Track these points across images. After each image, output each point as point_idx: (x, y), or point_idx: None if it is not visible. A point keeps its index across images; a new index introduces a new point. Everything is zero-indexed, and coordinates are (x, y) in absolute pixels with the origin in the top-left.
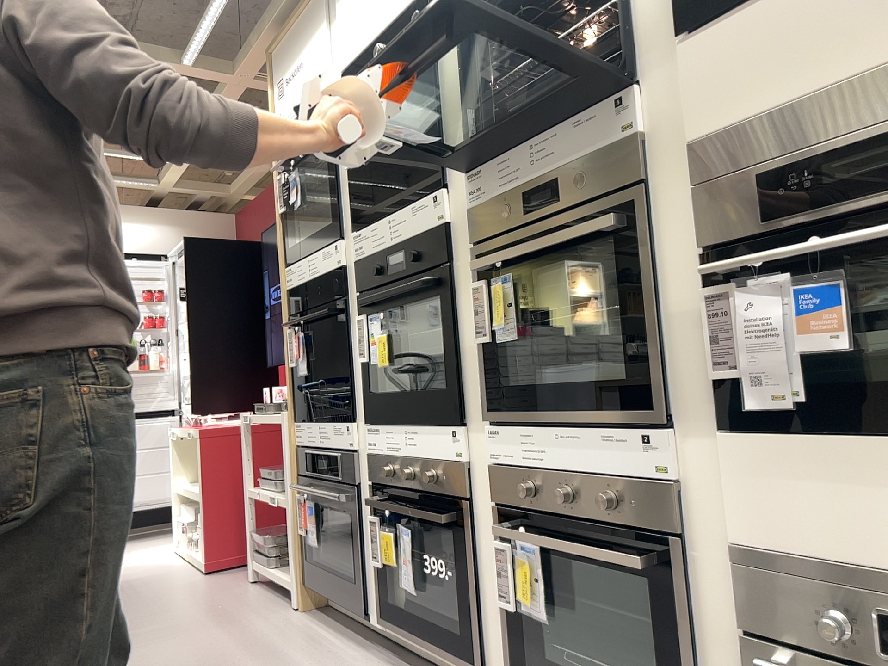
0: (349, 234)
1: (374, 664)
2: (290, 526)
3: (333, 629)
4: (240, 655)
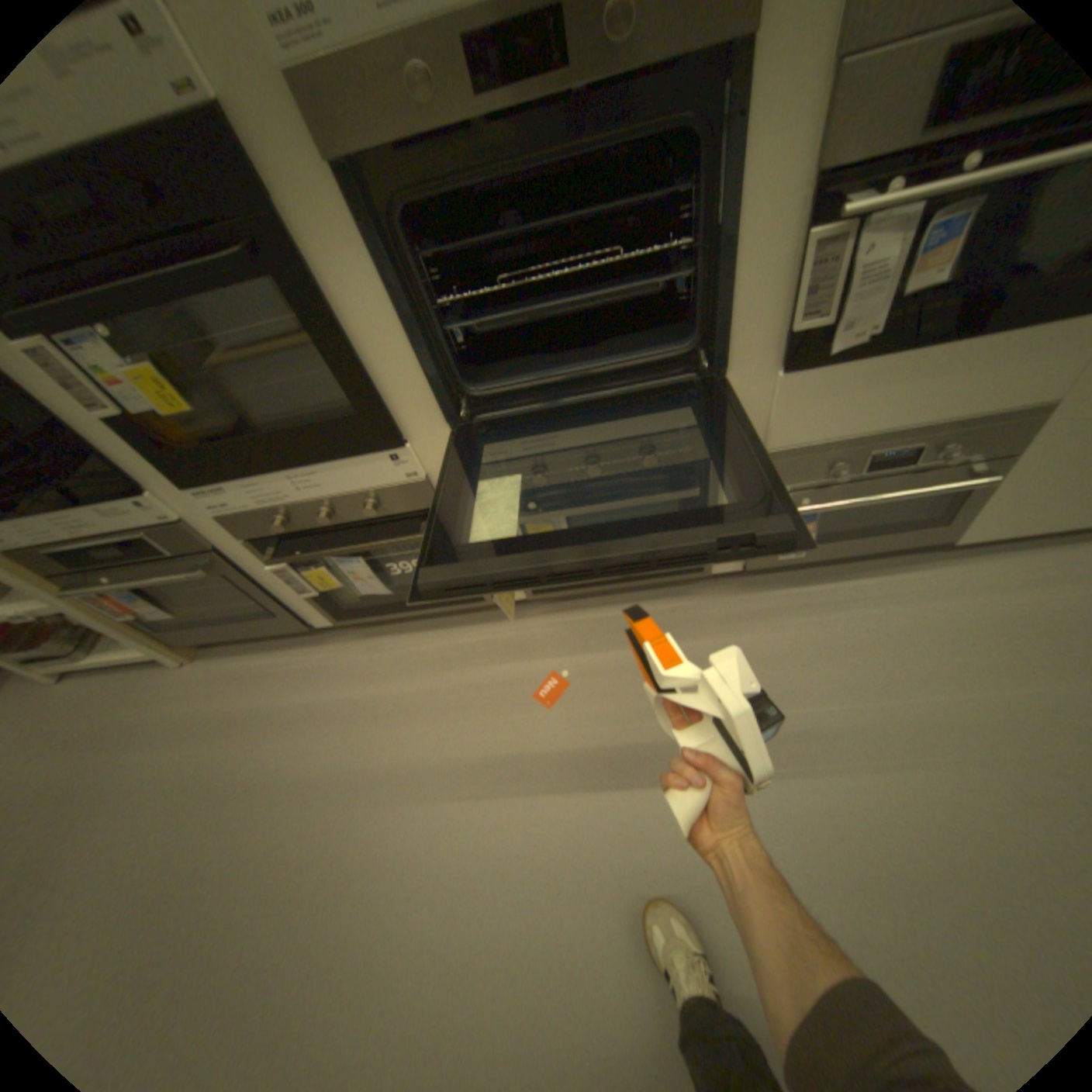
0: None
1: (351, 649)
2: (93, 625)
3: (257, 653)
4: (214, 752)
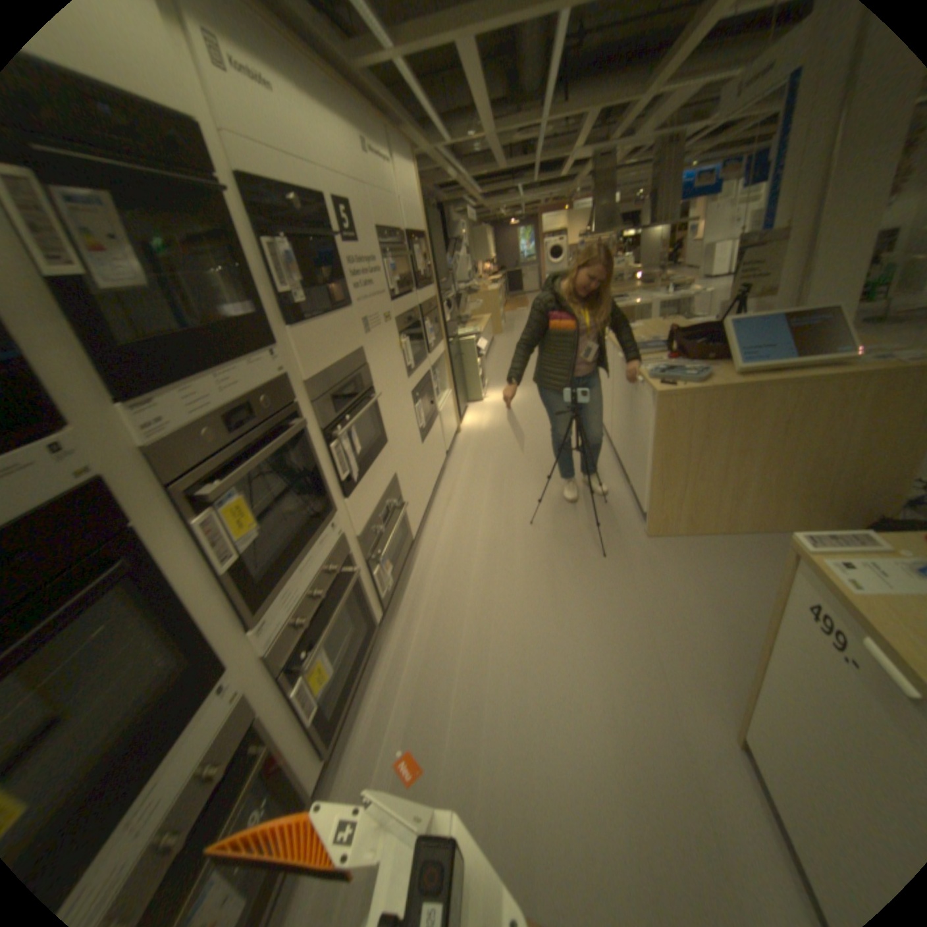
0: None
1: None
2: None
3: None
4: None
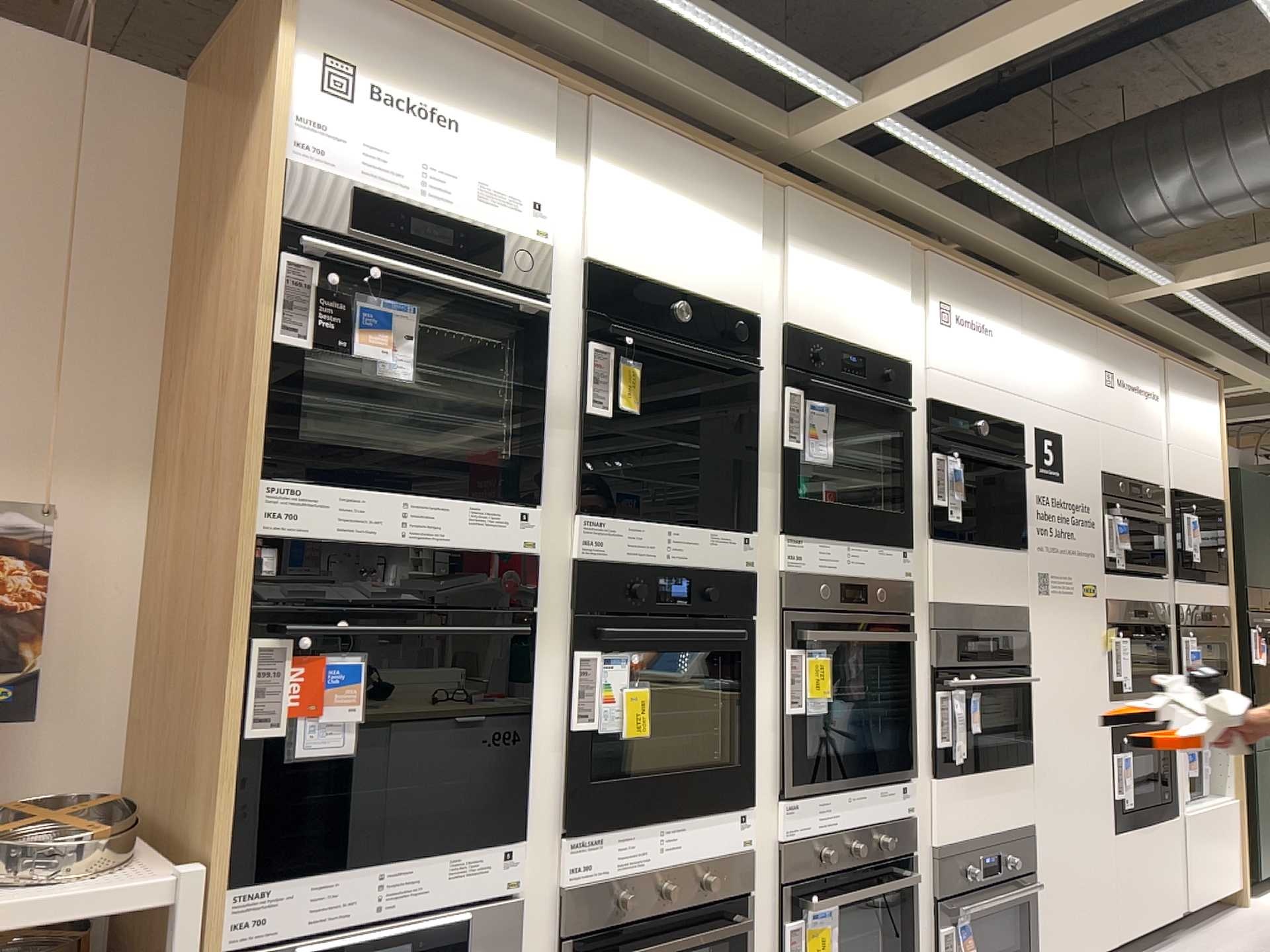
0: (561, 506)
1: None
2: None
3: None
4: None
